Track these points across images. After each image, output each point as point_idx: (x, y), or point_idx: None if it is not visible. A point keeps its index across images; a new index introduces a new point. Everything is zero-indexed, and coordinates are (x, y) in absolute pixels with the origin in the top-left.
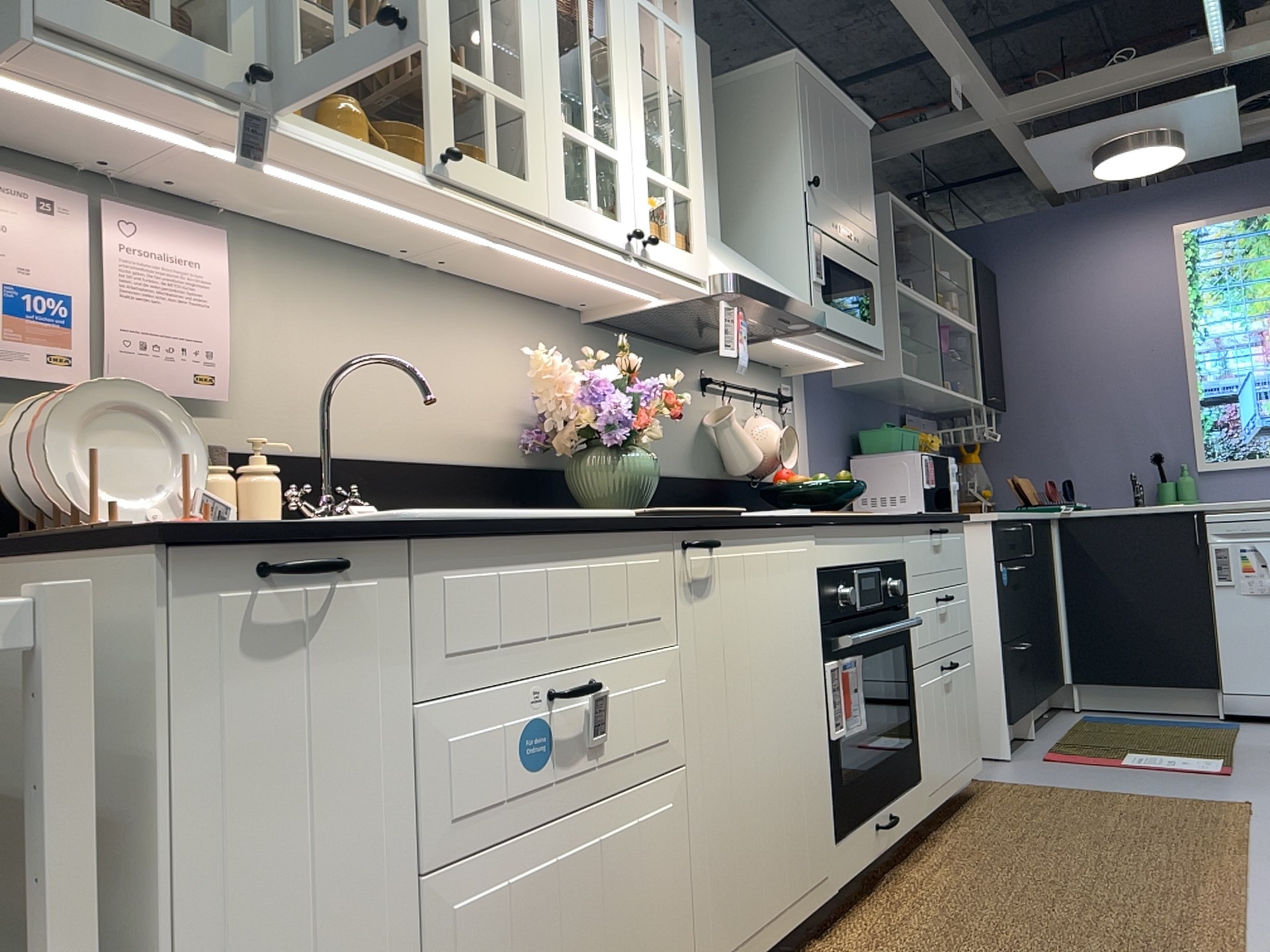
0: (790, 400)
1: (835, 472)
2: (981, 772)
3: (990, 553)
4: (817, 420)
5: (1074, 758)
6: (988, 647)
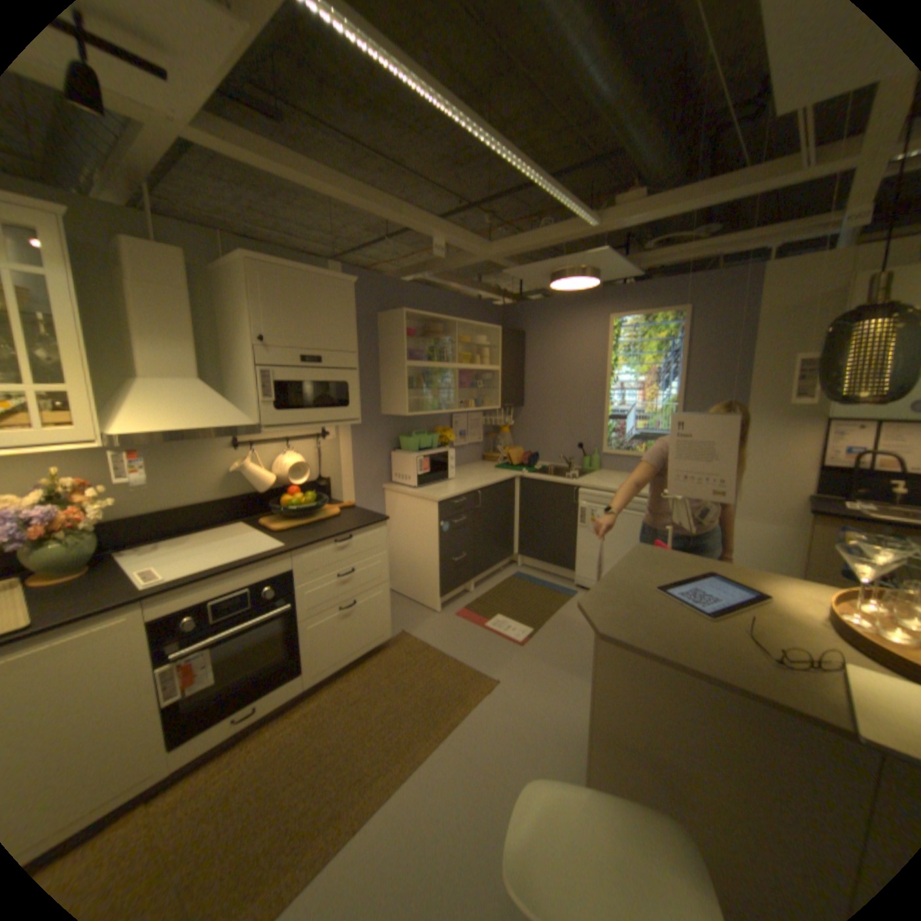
0: (326, 434)
1: (376, 461)
2: (413, 624)
3: (436, 516)
4: (360, 437)
5: (468, 617)
6: (433, 560)
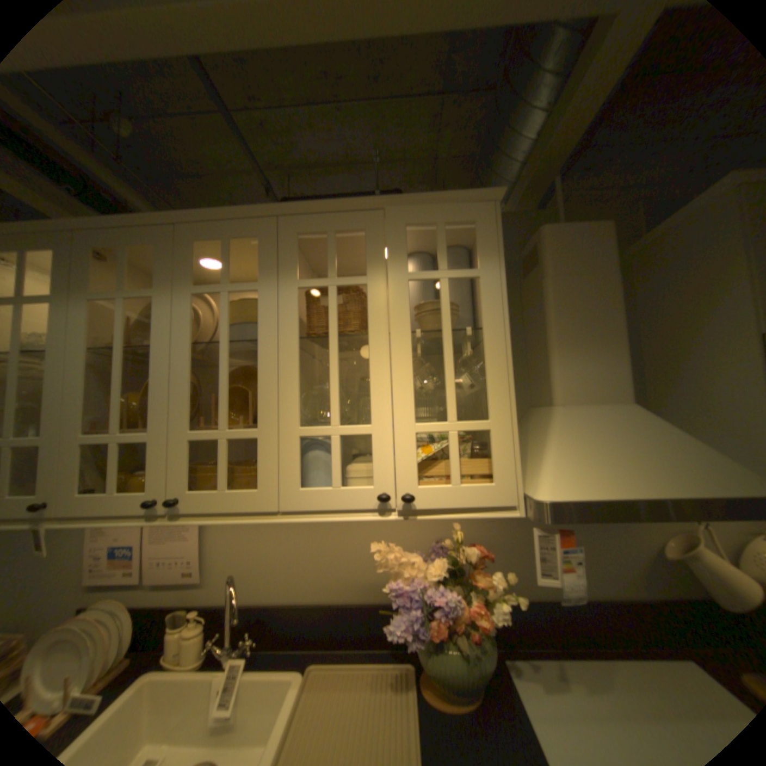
0: None
1: None
2: None
3: None
4: None
5: None
6: None
